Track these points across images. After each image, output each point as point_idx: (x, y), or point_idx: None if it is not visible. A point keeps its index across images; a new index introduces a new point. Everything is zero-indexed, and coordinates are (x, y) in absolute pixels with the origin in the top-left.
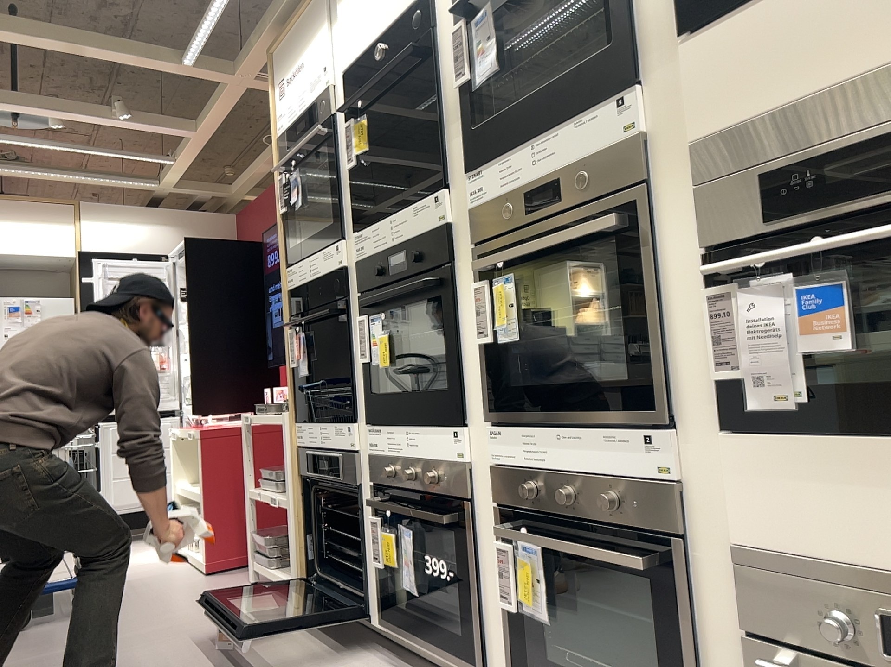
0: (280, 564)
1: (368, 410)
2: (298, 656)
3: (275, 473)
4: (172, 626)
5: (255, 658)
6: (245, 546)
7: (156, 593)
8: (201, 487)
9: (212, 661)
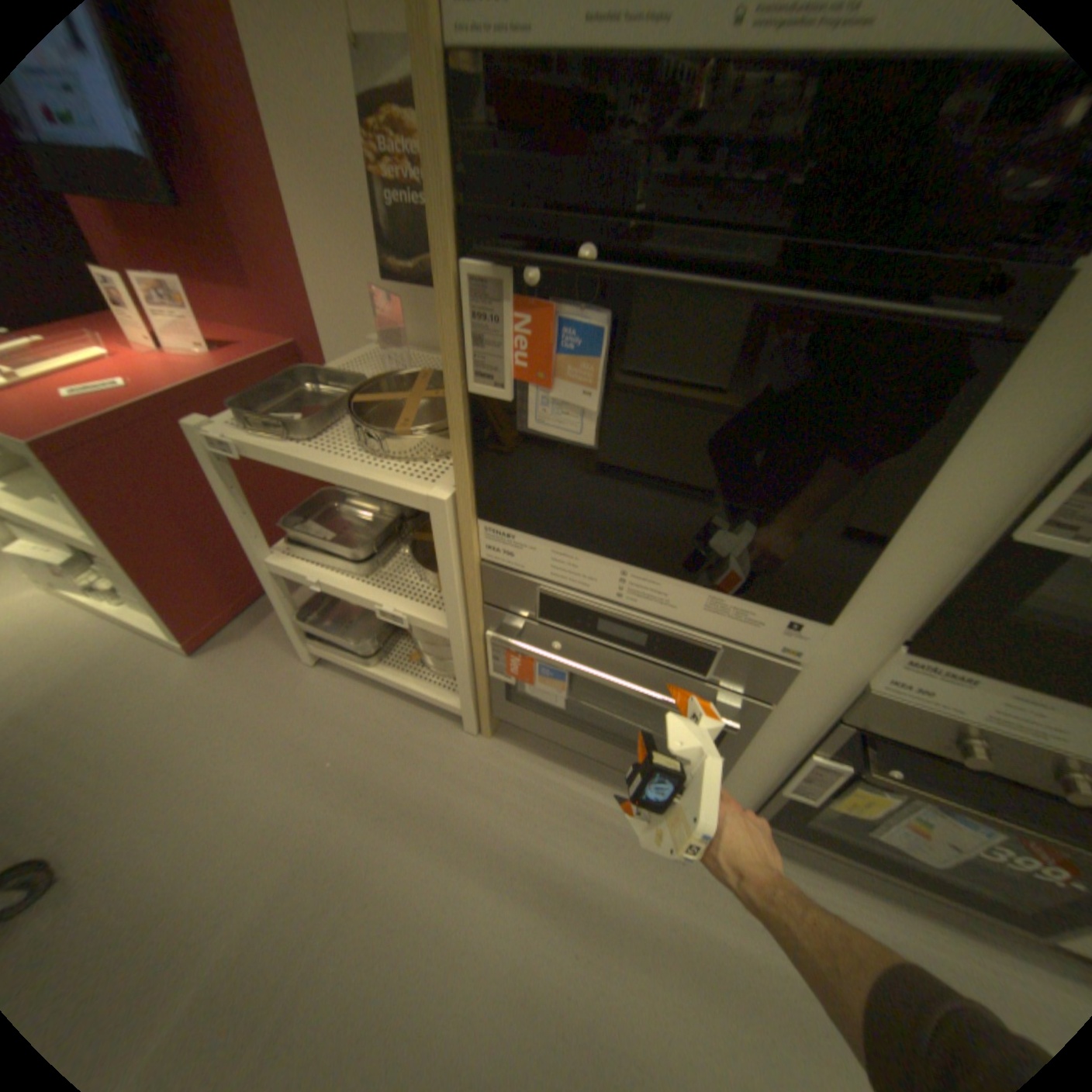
0: (378, 650)
1: (947, 626)
2: (617, 876)
3: (353, 550)
4: (292, 865)
5: (561, 918)
6: (235, 589)
7: (135, 747)
8: (75, 519)
9: (499, 964)
